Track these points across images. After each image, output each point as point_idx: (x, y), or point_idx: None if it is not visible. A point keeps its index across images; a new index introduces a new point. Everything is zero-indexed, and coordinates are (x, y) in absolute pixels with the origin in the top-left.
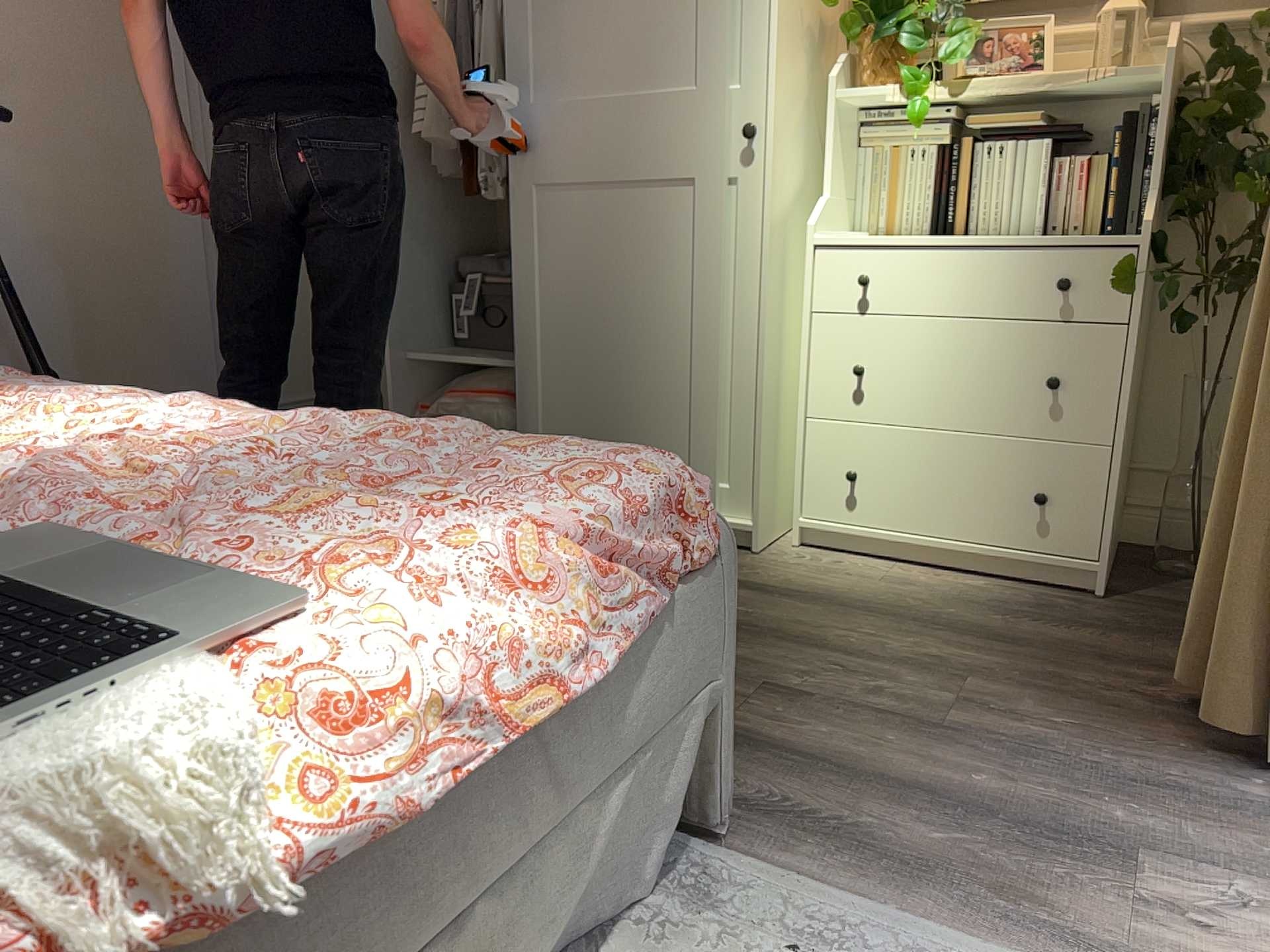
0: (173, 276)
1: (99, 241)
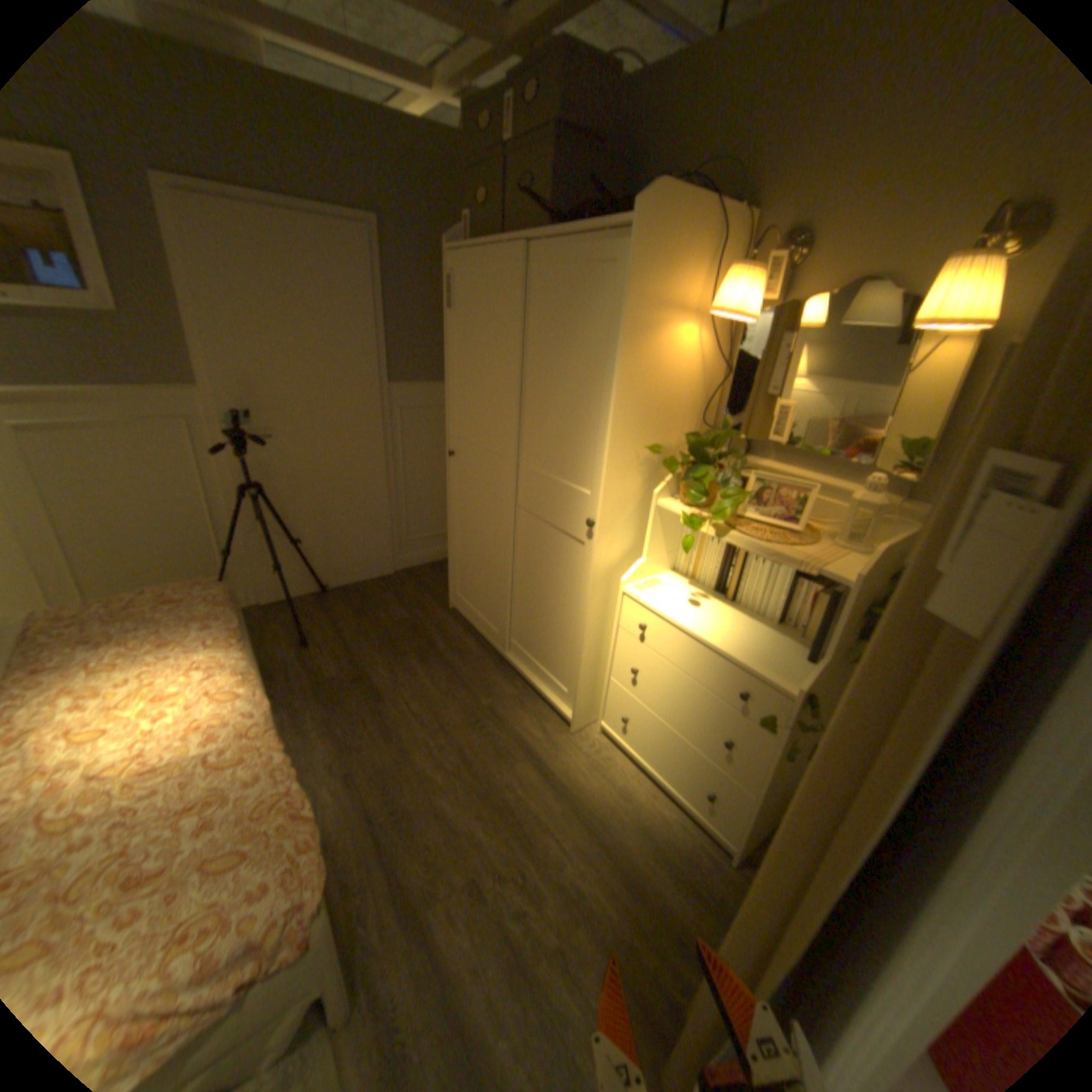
0: (368, 486)
1: (330, 474)
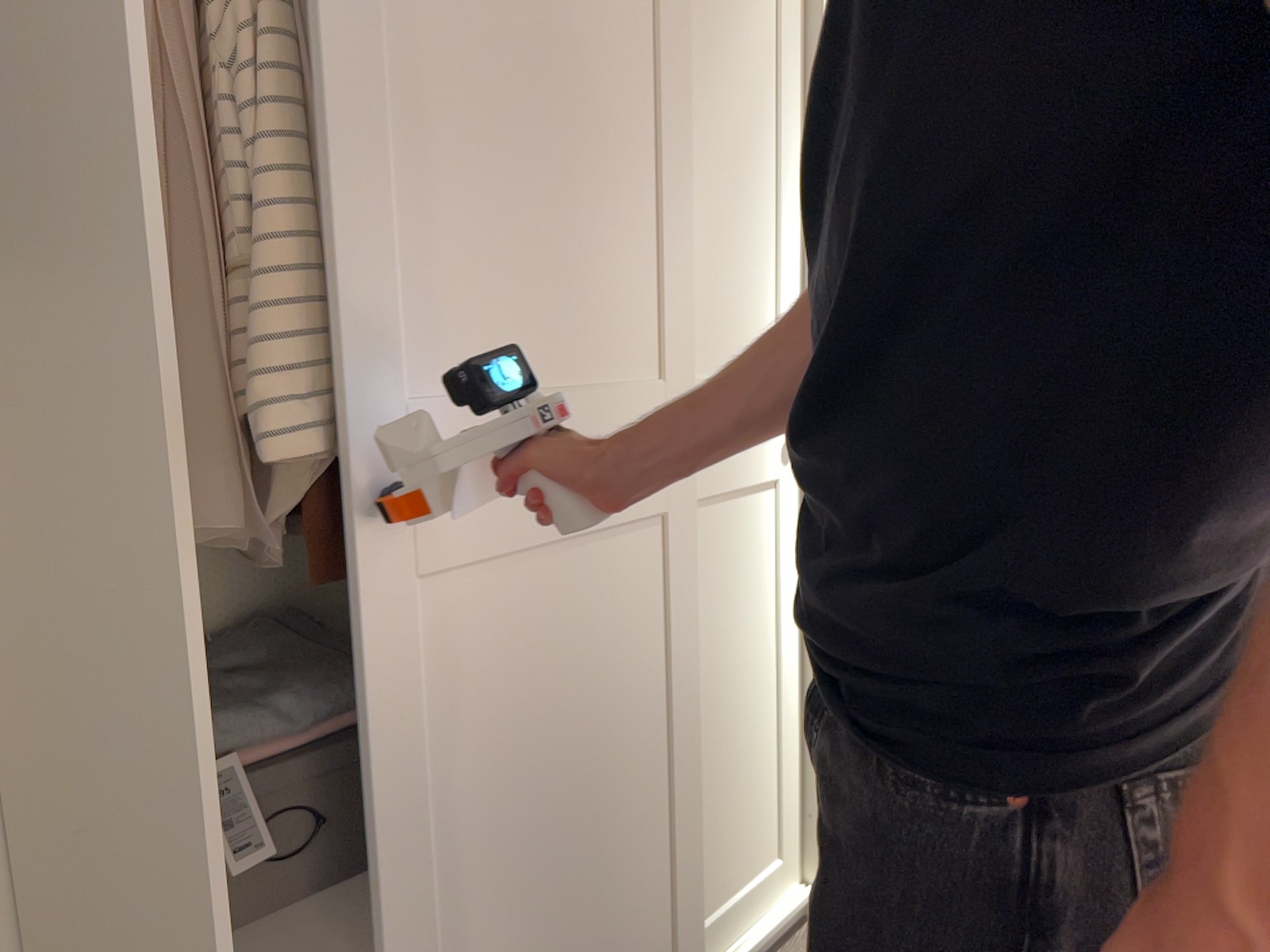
0: None
1: None
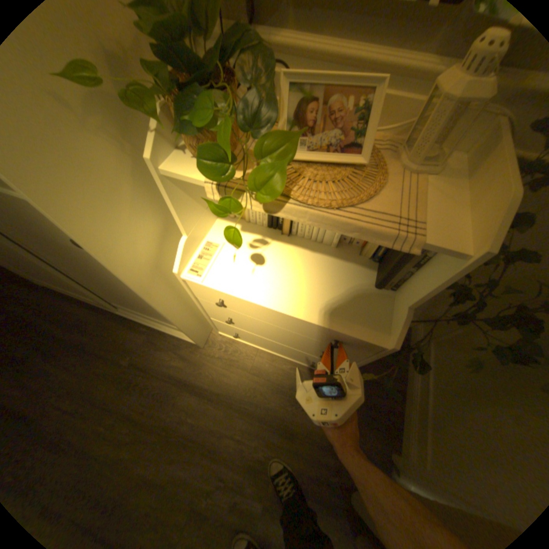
0: None
1: None
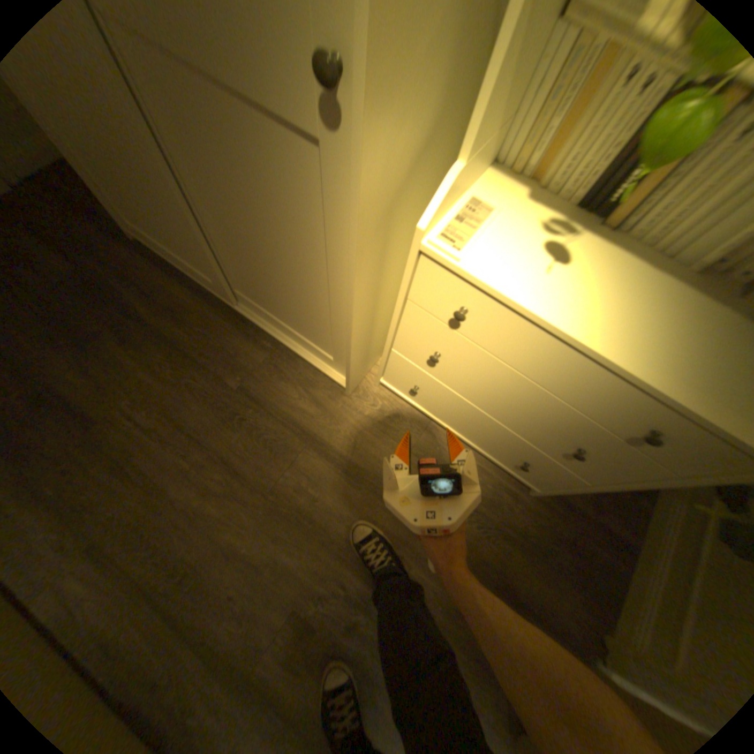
0: None
1: None
